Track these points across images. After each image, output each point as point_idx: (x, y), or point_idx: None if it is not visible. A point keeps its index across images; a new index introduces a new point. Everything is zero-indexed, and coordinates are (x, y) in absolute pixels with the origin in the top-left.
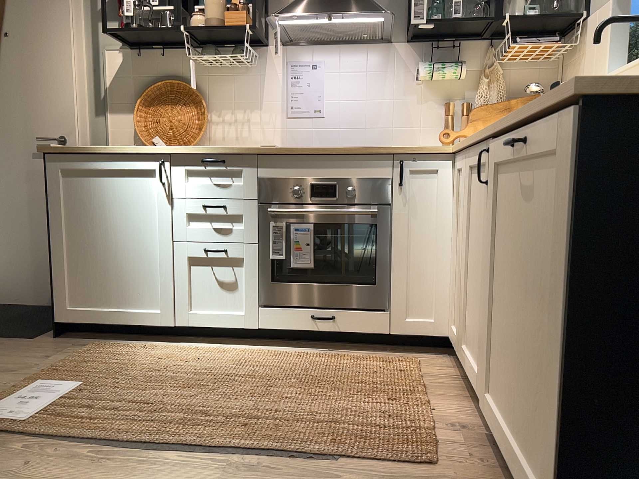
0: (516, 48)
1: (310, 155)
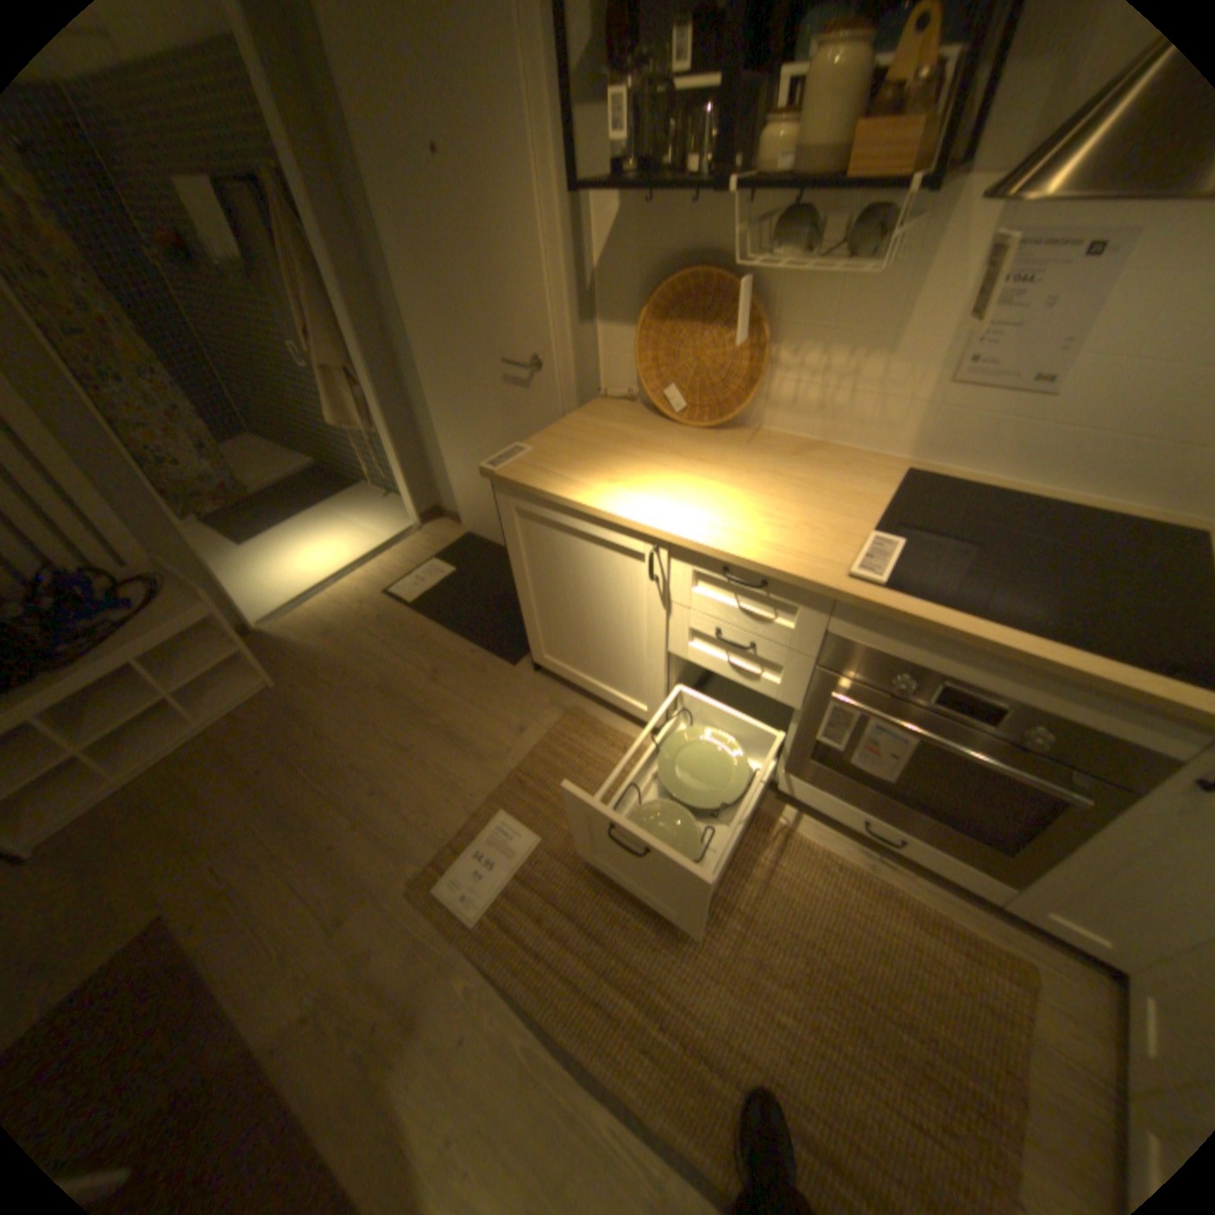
0: None
1: (965, 641)
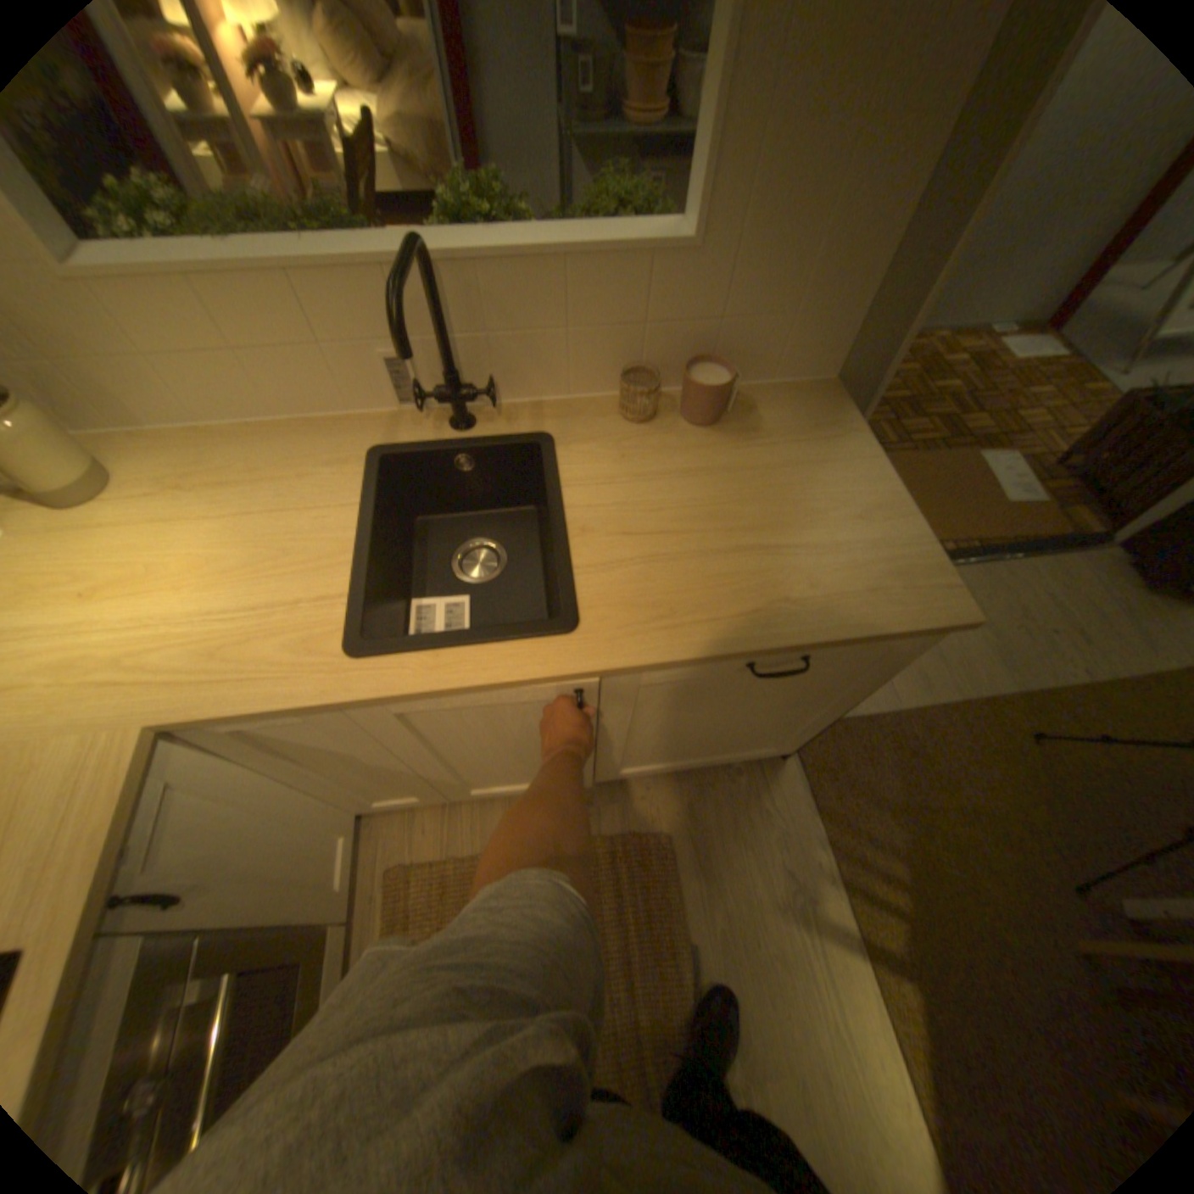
0: None
1: None
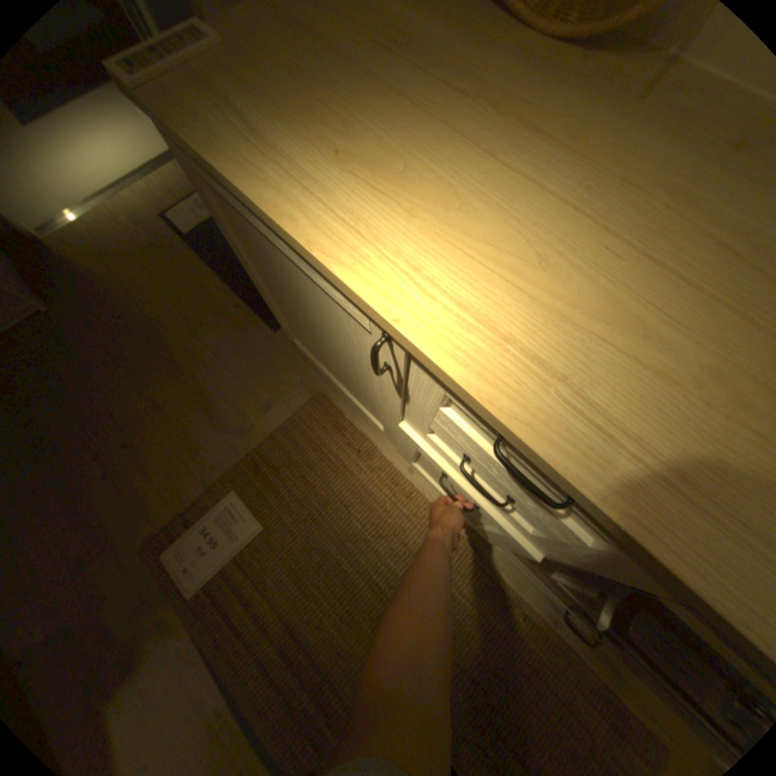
0: None
1: None
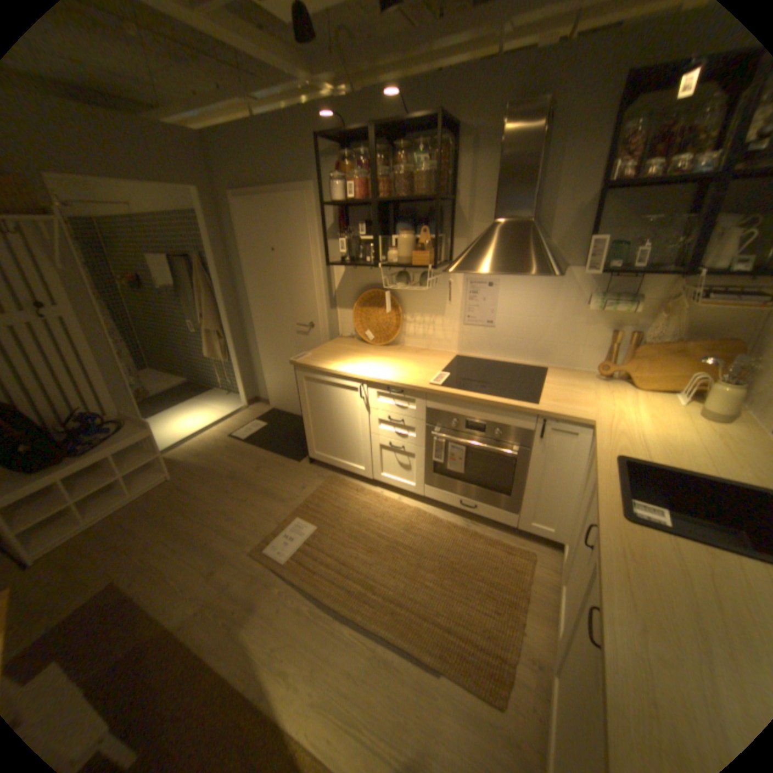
0: (709, 305)
1: (465, 400)
